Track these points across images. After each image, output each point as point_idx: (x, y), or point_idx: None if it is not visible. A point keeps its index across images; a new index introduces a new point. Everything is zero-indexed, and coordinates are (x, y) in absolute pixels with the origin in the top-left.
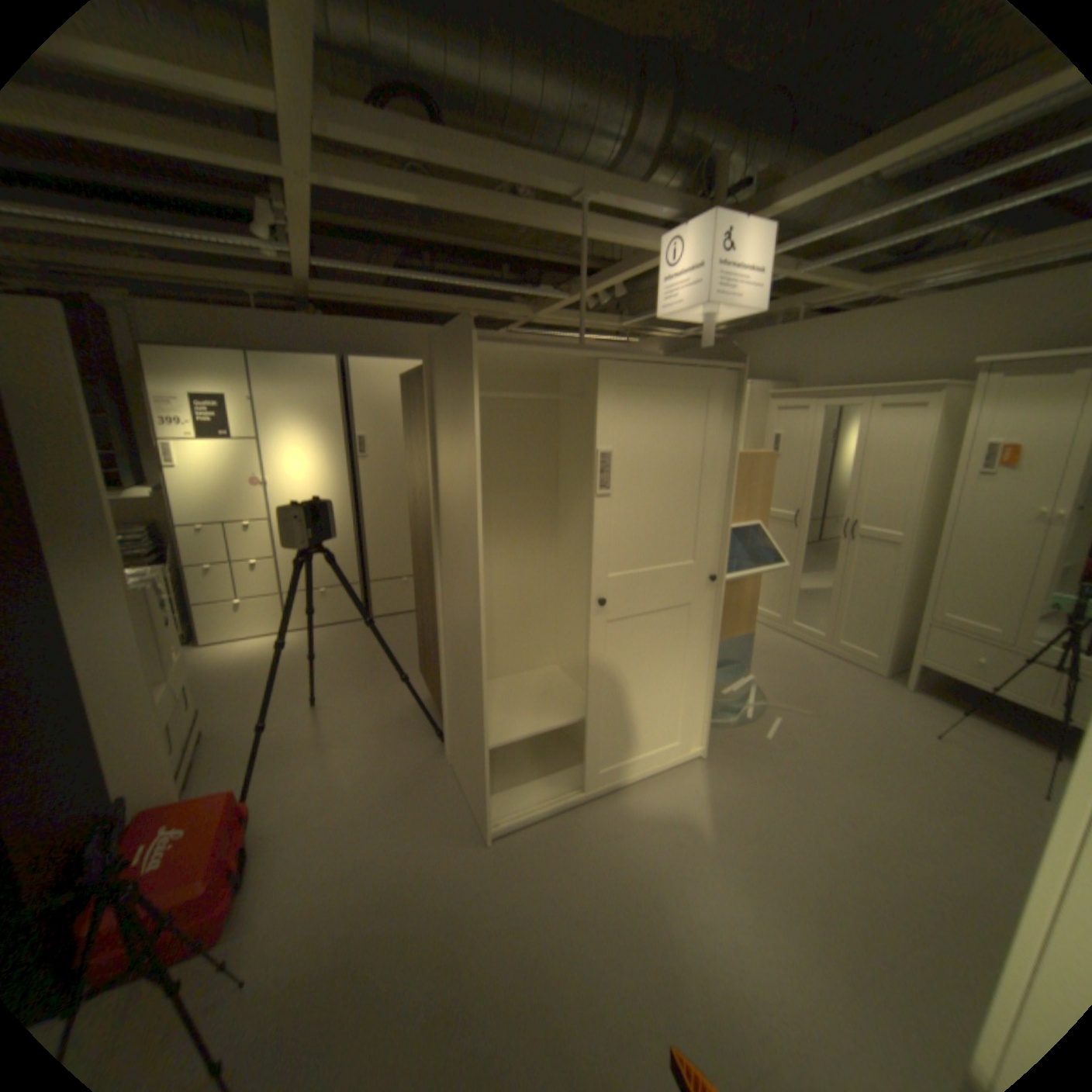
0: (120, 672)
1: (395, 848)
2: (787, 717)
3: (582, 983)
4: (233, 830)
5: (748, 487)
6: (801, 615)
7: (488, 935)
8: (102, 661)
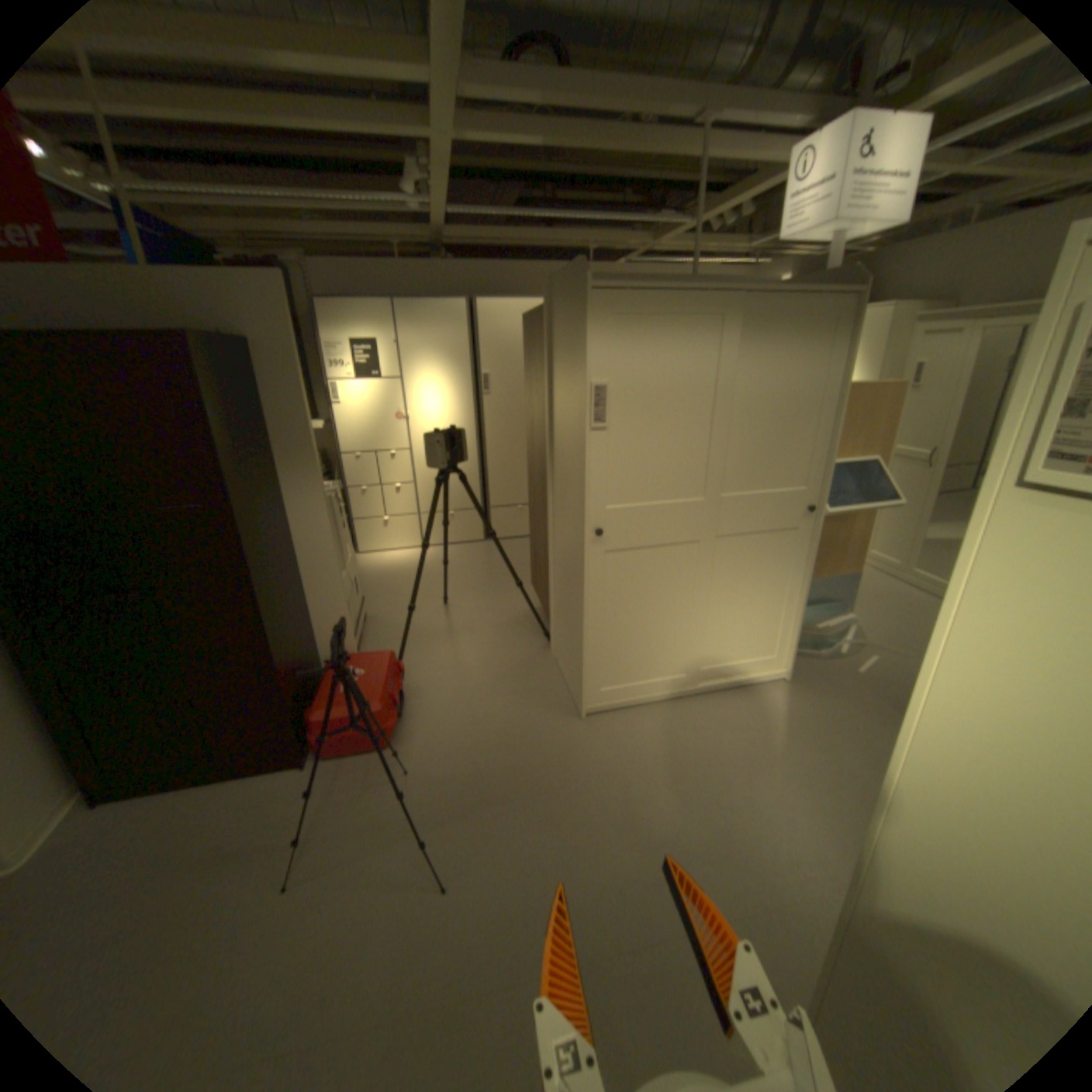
0: (320, 555)
1: (509, 710)
2: (885, 657)
3: (652, 819)
4: (394, 679)
5: (868, 420)
6: (927, 564)
7: (579, 777)
8: (309, 546)
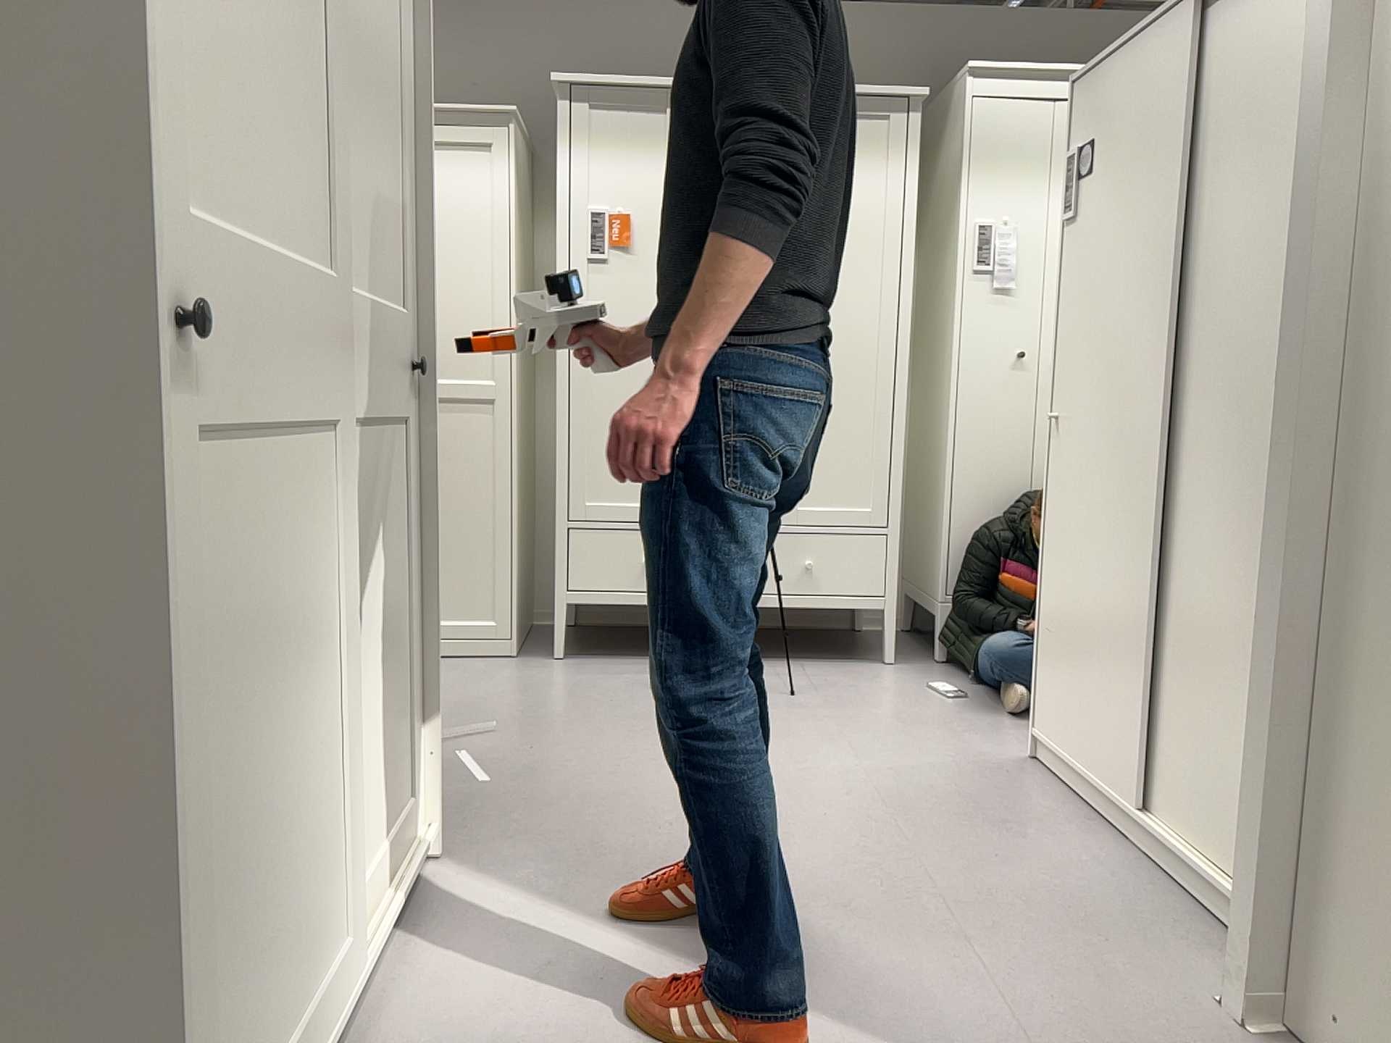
0: None
1: None
2: (467, 748)
3: None
4: None
5: None
6: None
7: None
8: None
